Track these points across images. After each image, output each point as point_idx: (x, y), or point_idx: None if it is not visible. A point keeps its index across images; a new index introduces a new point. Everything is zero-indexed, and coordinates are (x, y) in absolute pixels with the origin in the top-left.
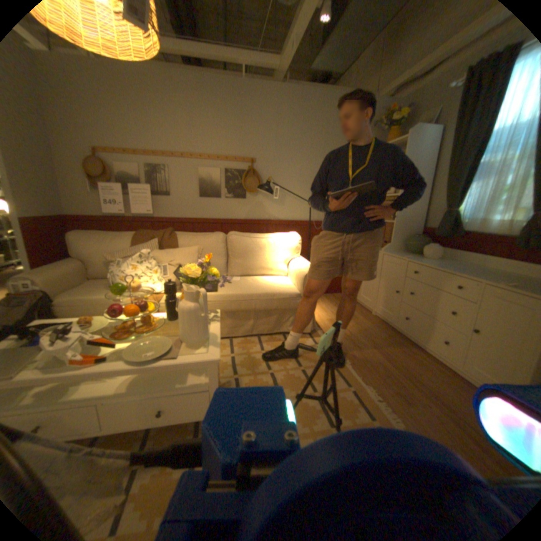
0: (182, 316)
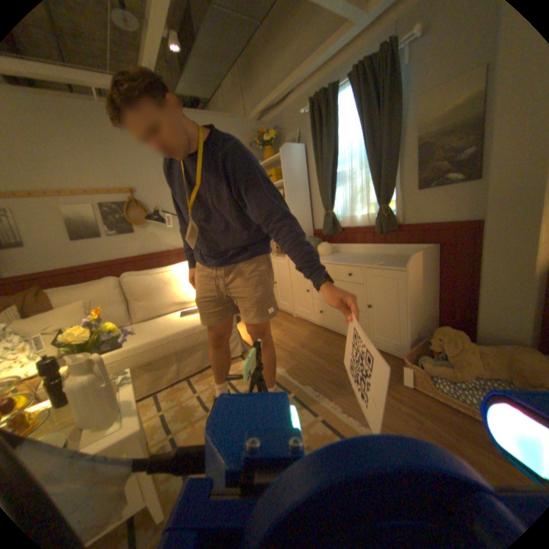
0: (73, 397)
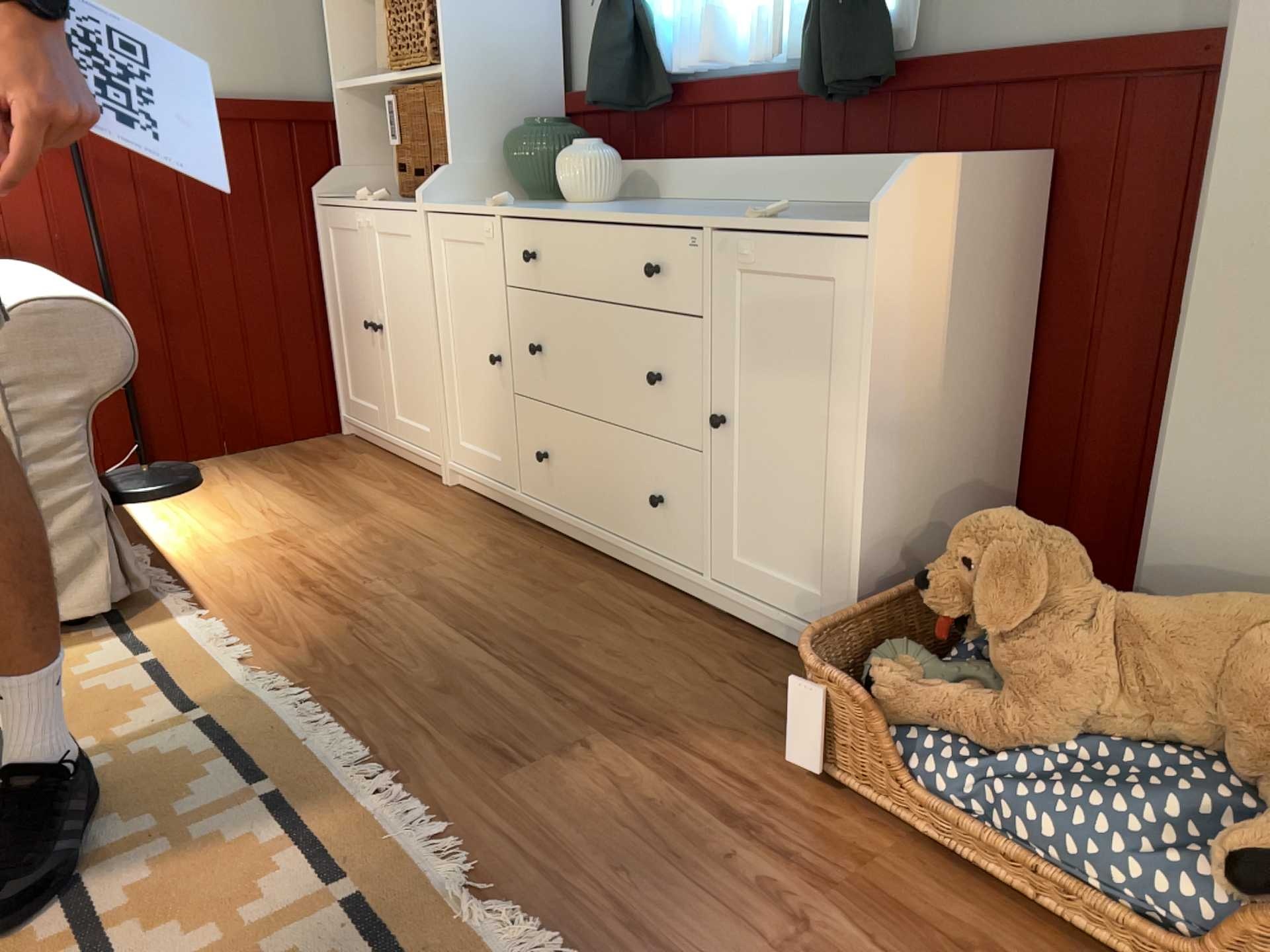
0: None
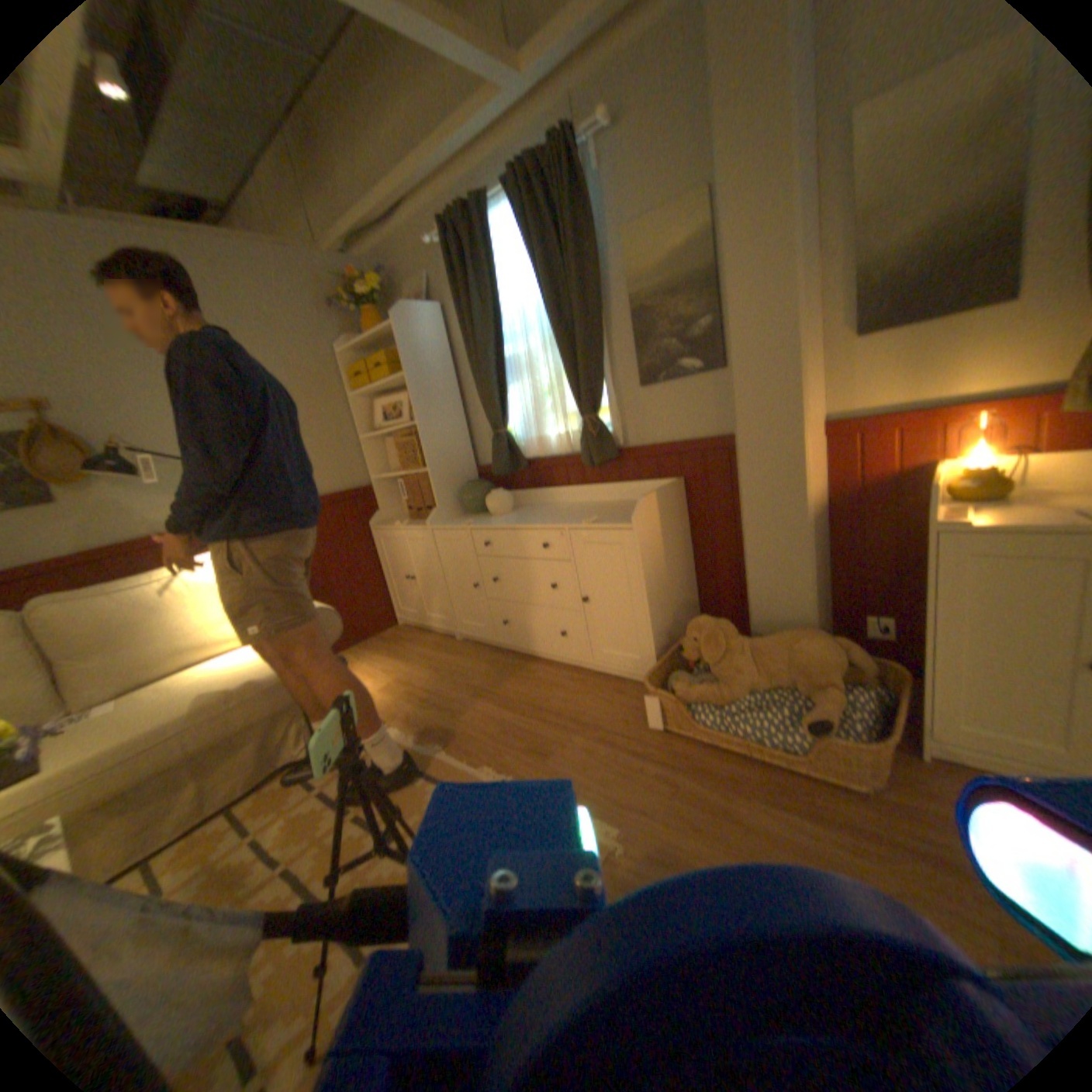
0: None
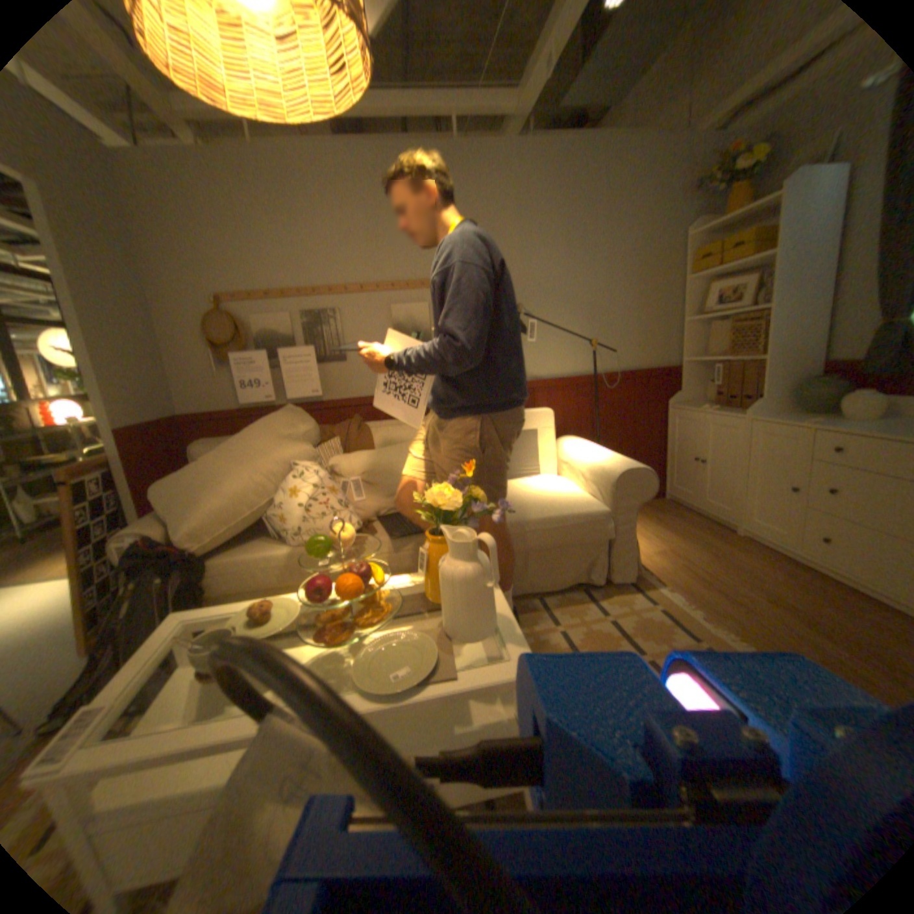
0: (449, 591)
